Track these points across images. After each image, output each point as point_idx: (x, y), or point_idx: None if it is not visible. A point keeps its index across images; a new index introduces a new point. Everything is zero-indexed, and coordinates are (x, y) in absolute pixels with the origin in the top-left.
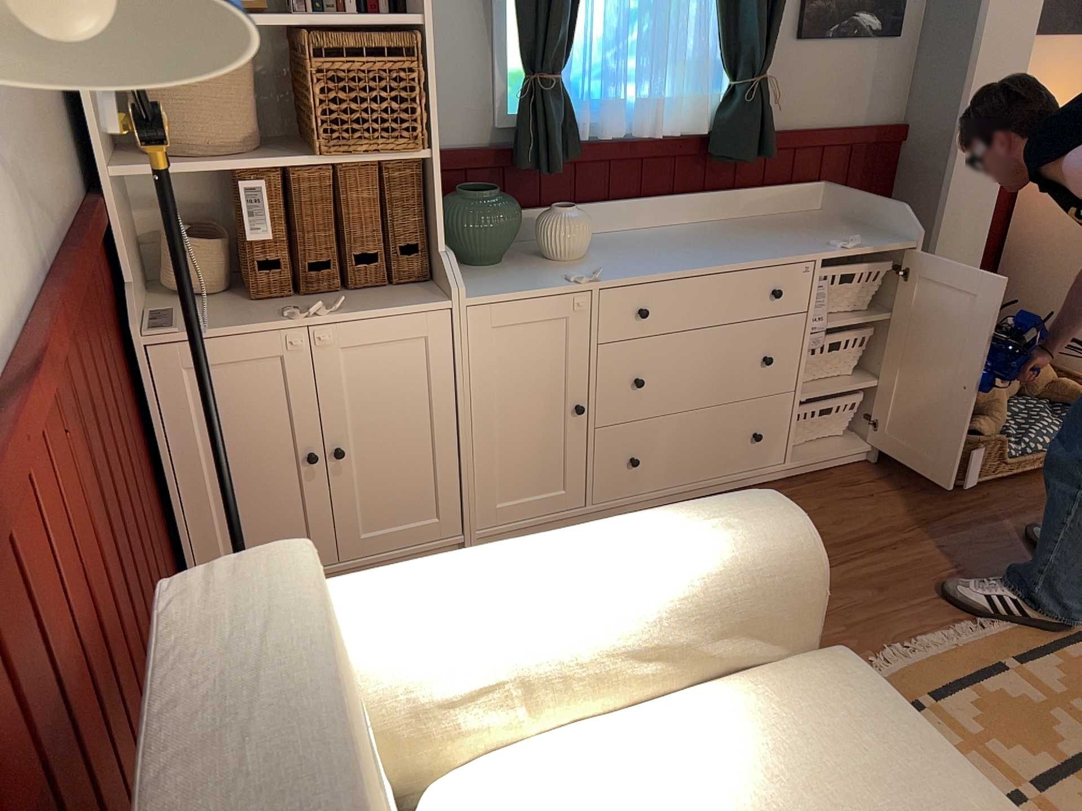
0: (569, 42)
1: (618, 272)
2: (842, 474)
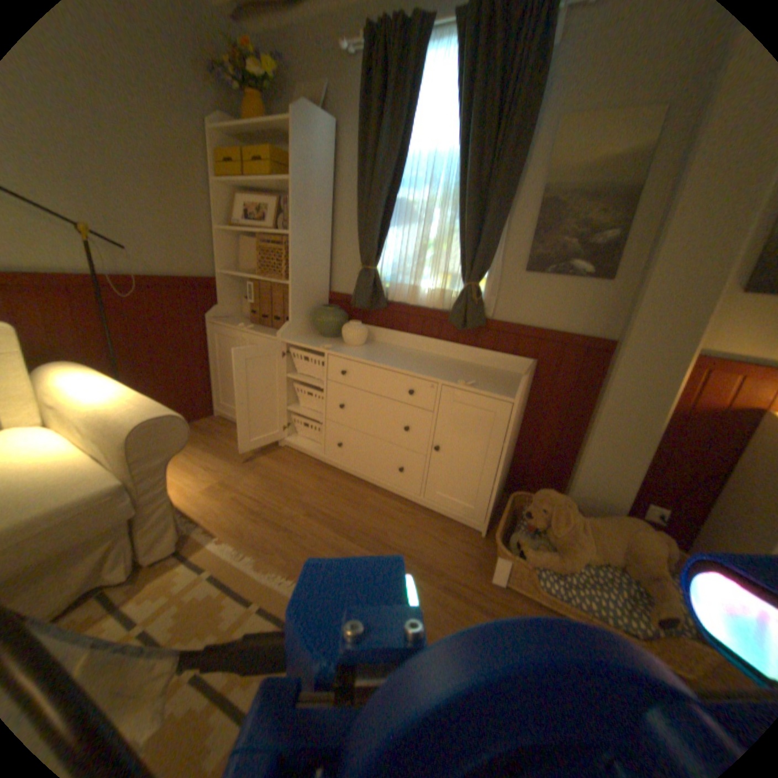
0: (378, 253)
1: (345, 352)
2: (454, 526)
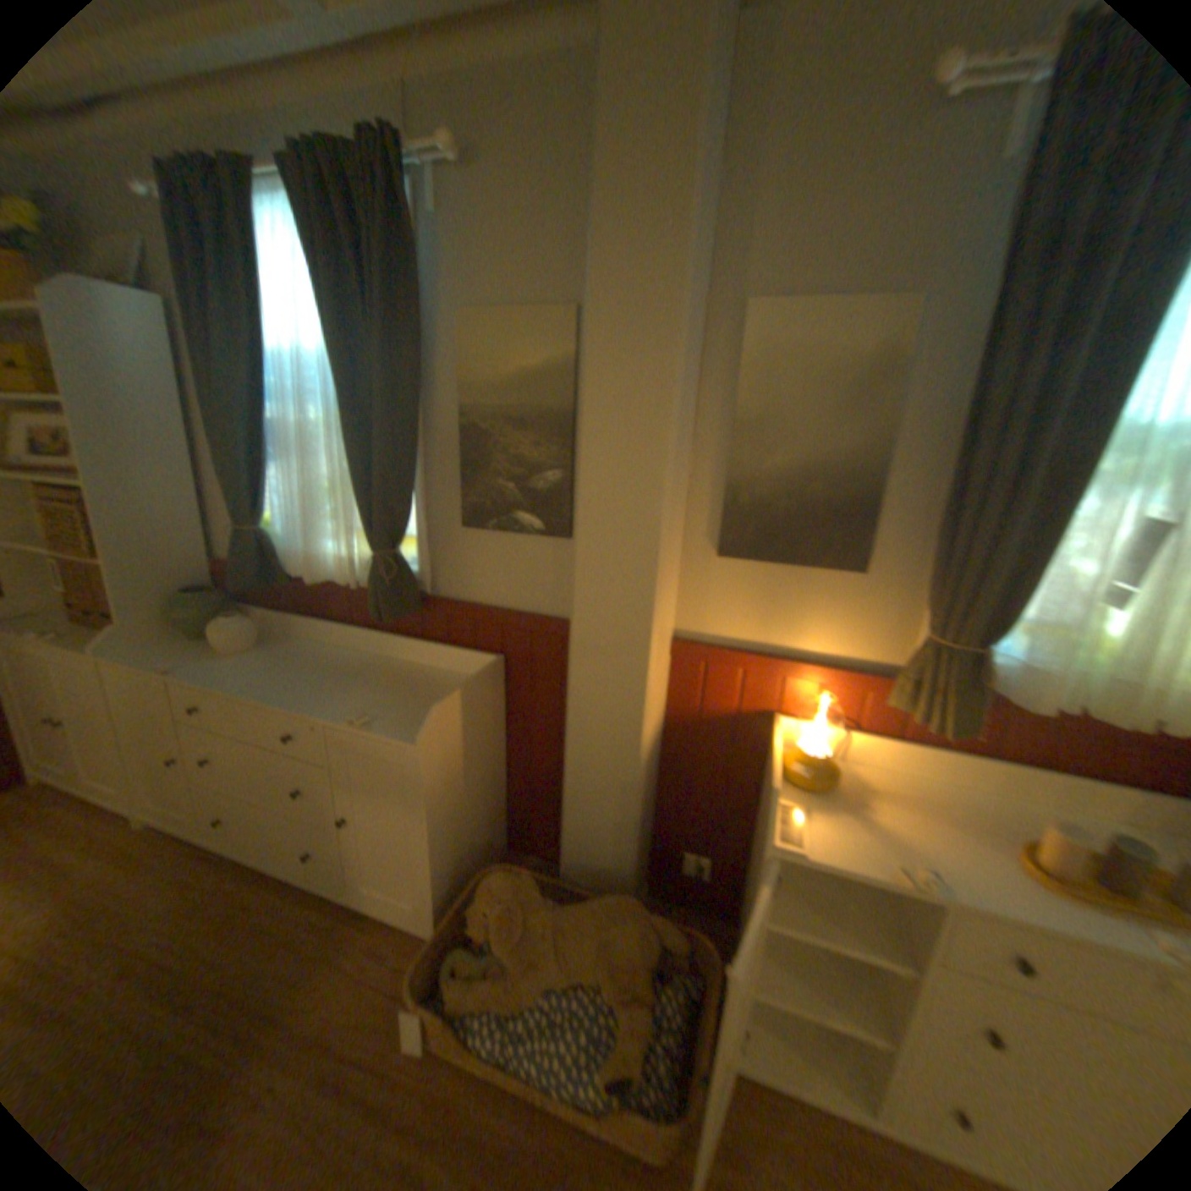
0: (252, 507)
1: (197, 676)
2: (393, 943)
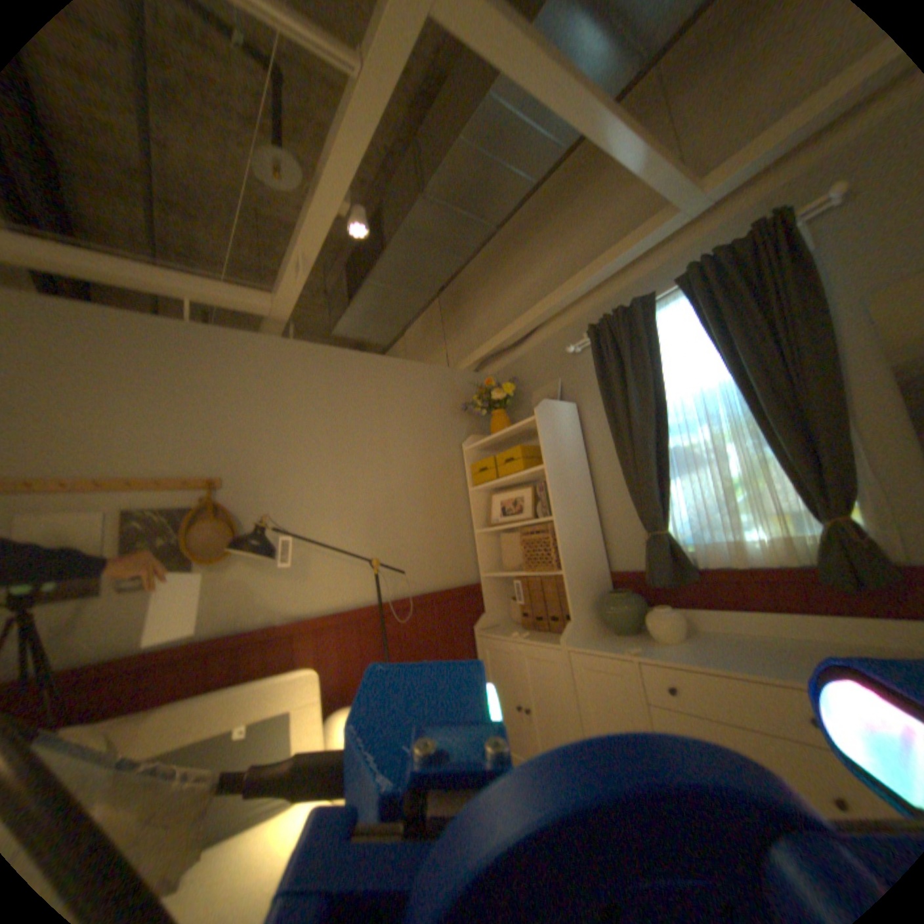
0: (665, 512)
1: (664, 655)
2: None
